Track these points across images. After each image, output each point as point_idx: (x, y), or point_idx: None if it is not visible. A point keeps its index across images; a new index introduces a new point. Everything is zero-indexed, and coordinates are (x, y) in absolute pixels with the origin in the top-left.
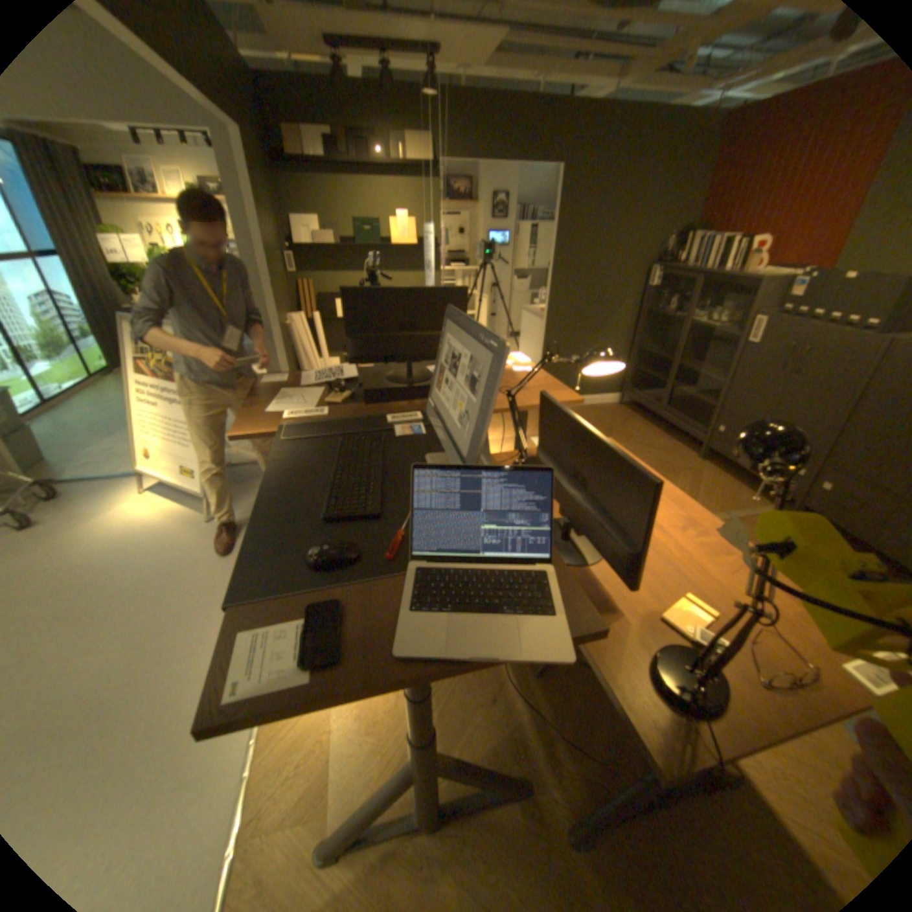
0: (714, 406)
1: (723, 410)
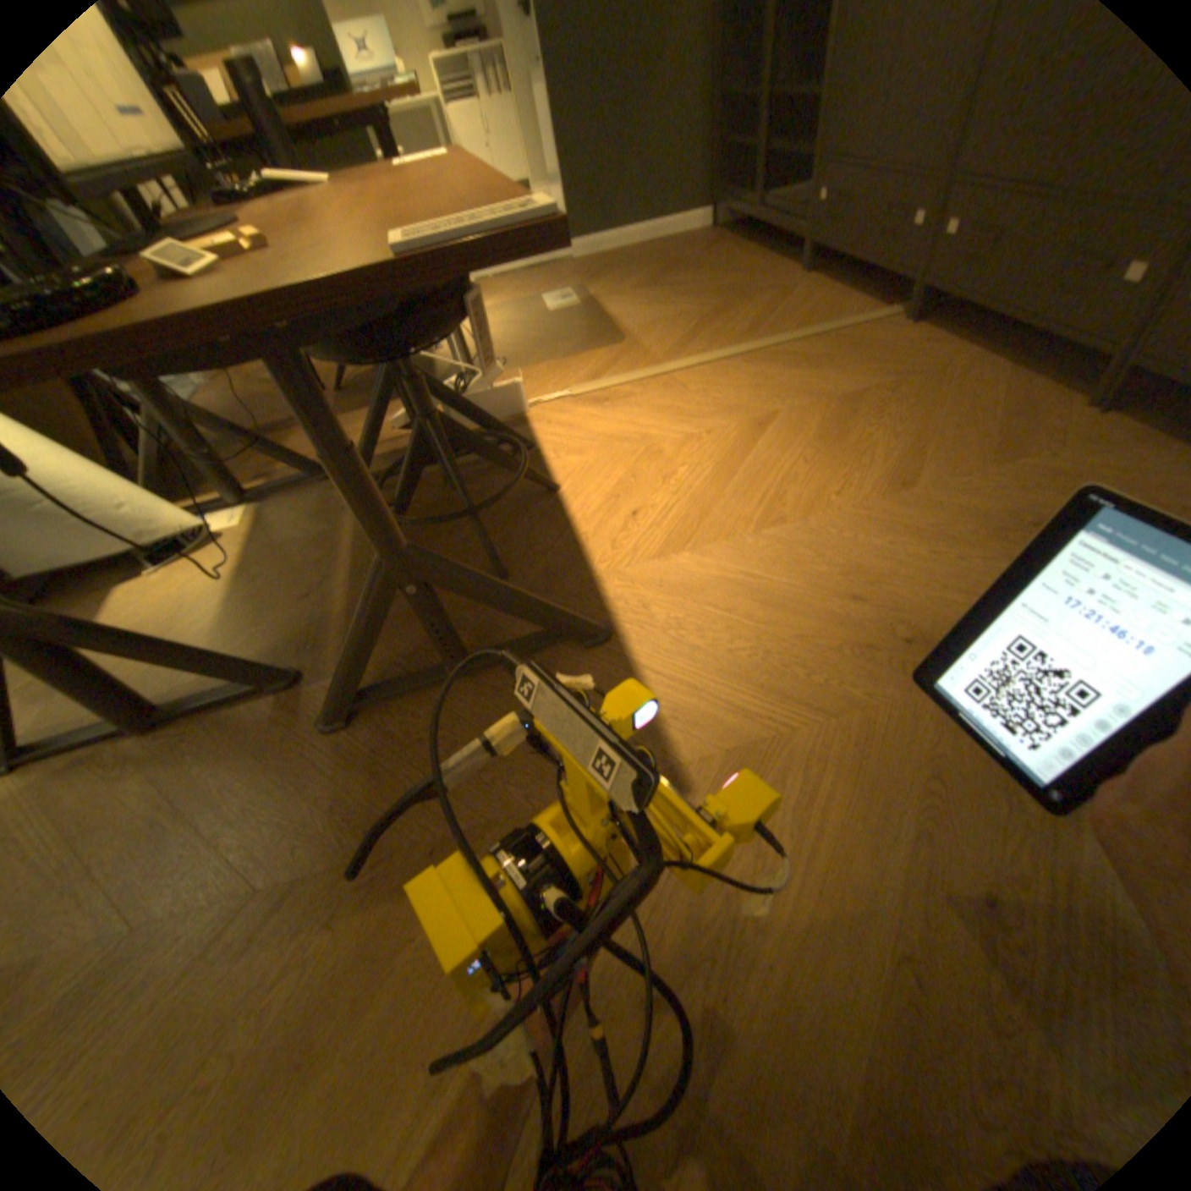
0: (816, 156)
1: (822, 153)
